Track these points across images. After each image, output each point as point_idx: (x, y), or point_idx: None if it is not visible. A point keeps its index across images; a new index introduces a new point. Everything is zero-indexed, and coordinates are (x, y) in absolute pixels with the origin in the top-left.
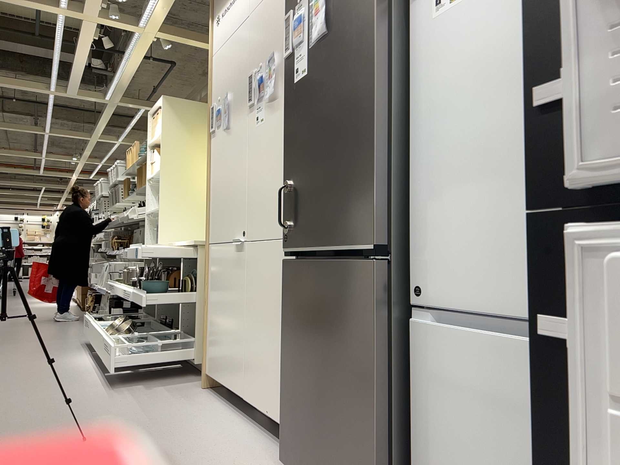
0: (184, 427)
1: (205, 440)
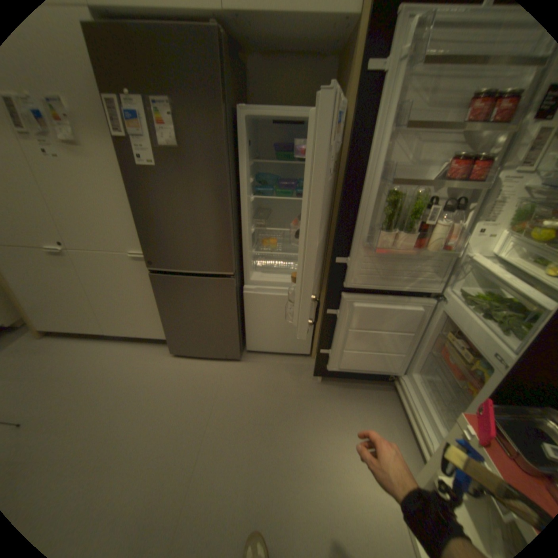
0: (78, 369)
1: (107, 367)
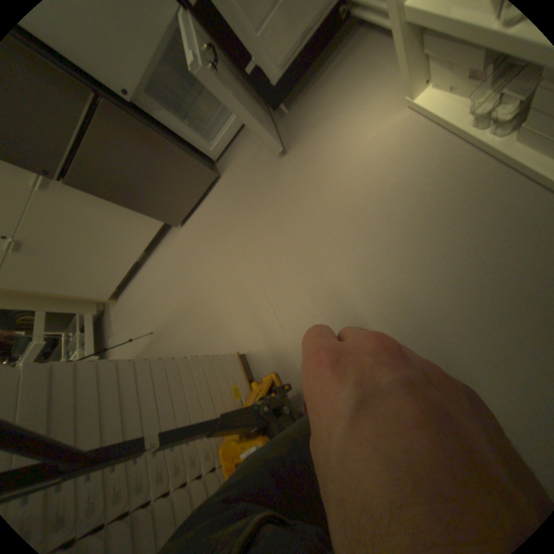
0: (148, 290)
1: (158, 273)
